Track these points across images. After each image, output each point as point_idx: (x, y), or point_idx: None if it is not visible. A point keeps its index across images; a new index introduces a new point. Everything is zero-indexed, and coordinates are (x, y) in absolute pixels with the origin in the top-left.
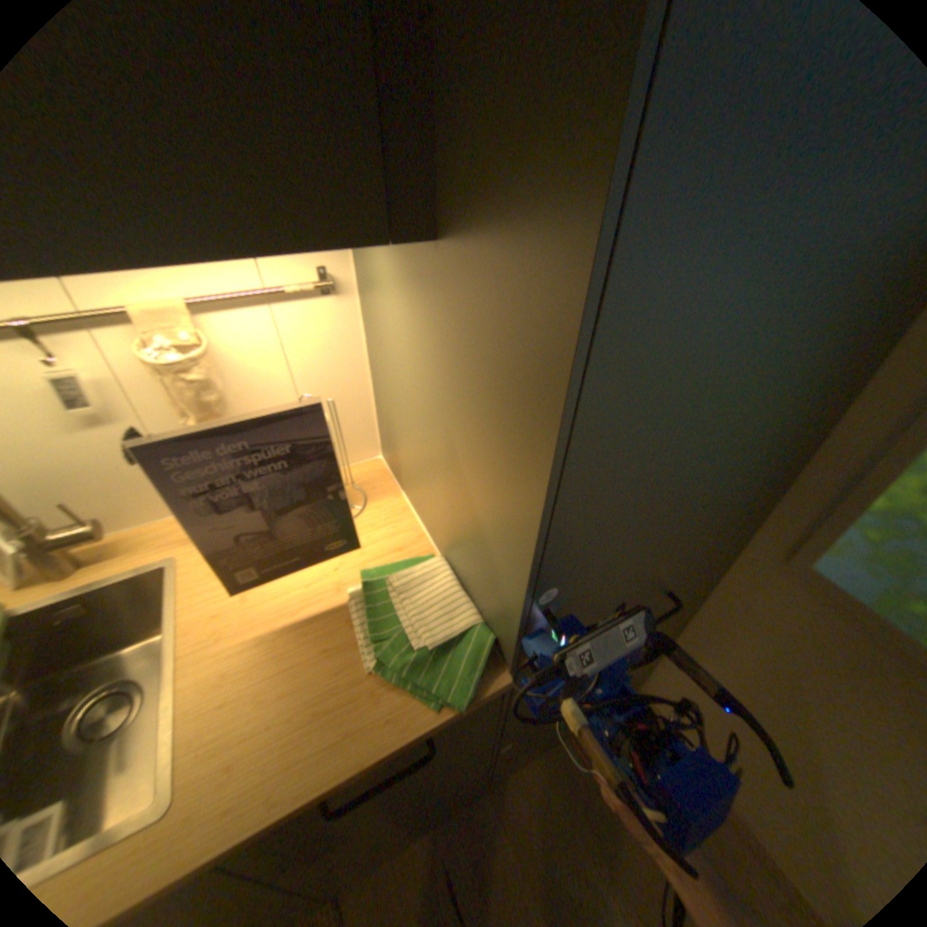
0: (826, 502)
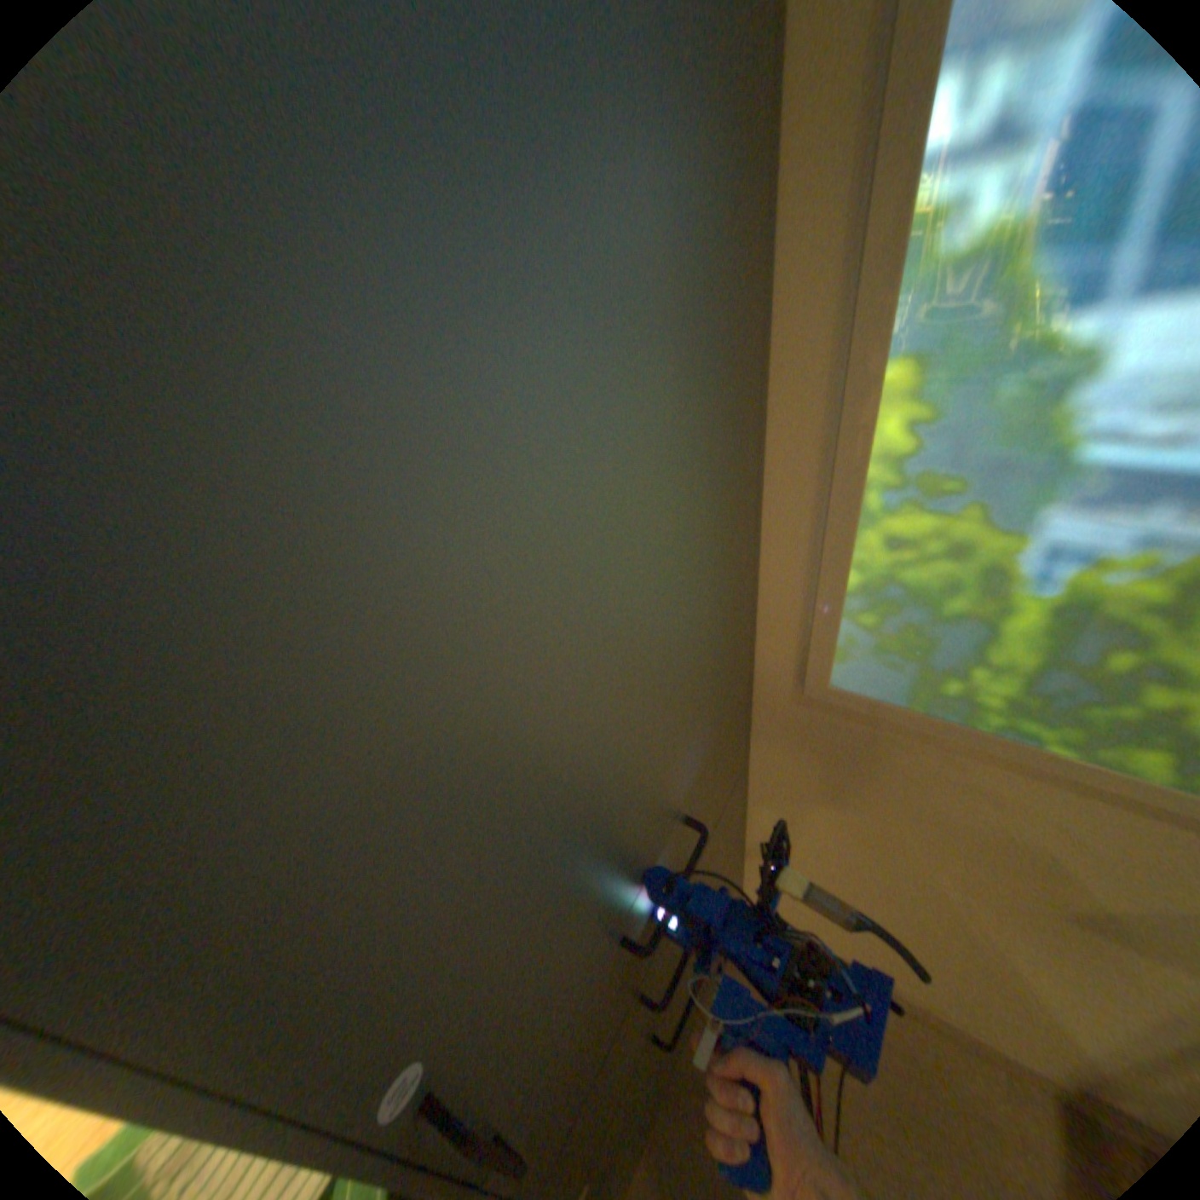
0: (801, 599)
